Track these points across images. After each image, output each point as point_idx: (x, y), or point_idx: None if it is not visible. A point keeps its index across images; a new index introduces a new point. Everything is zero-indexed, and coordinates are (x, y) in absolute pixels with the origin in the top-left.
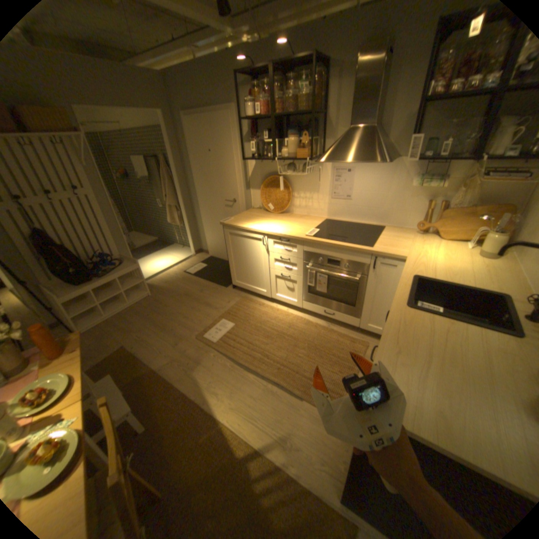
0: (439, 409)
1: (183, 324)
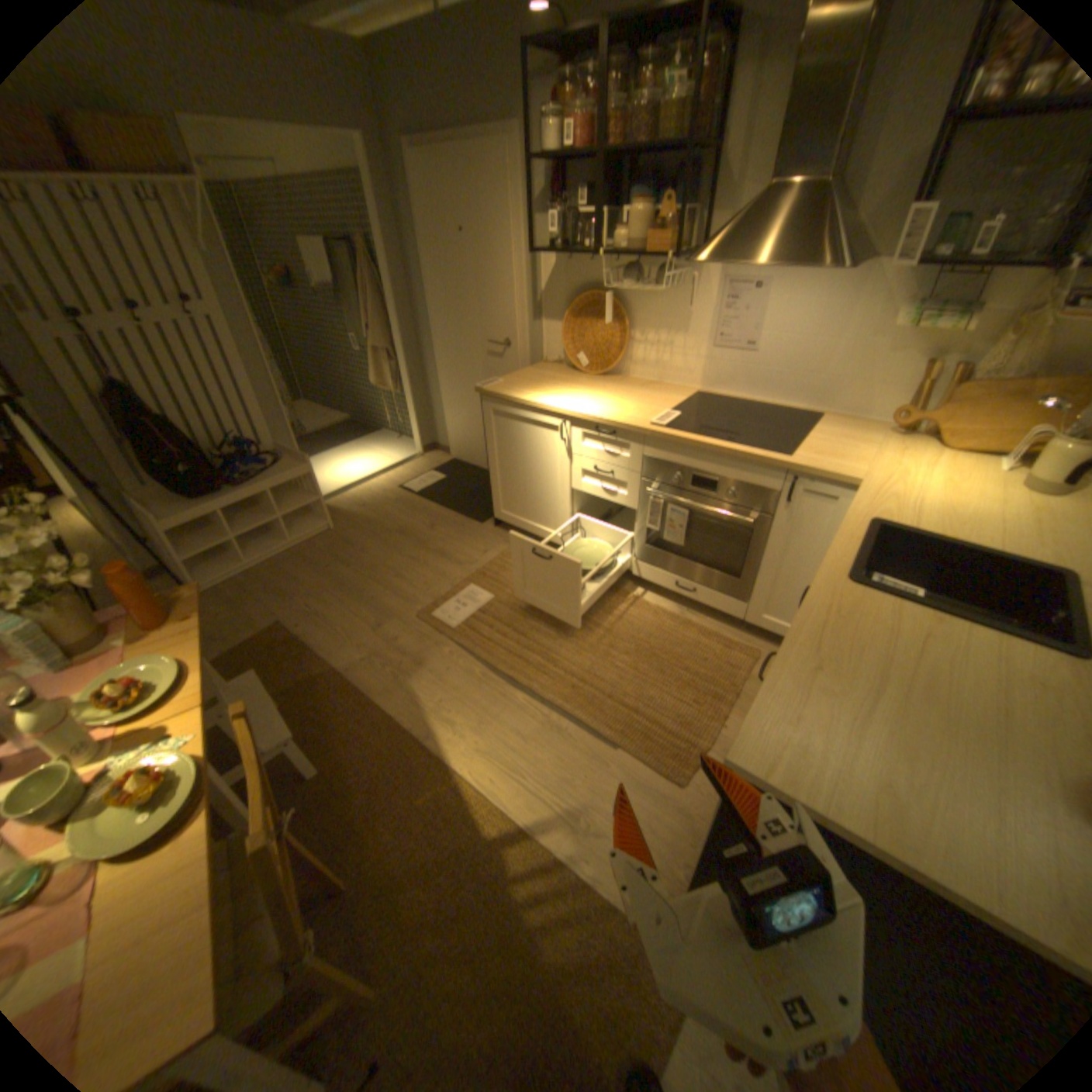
0: (888, 778)
1: (394, 589)
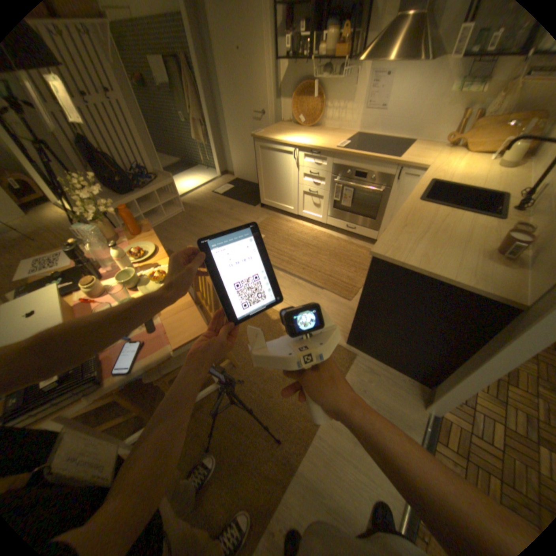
0: (425, 254)
1: None
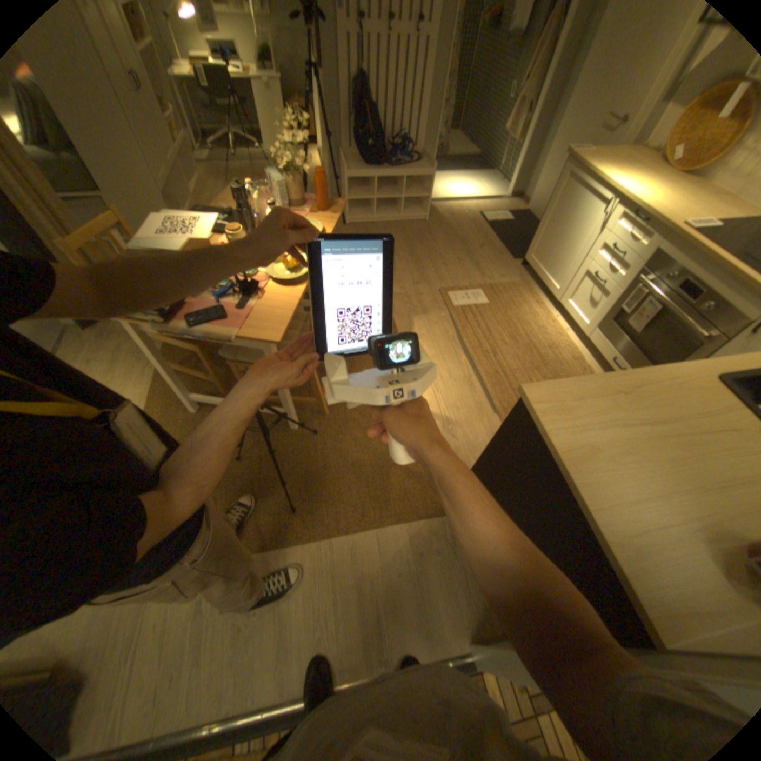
0: (599, 450)
1: (436, 270)
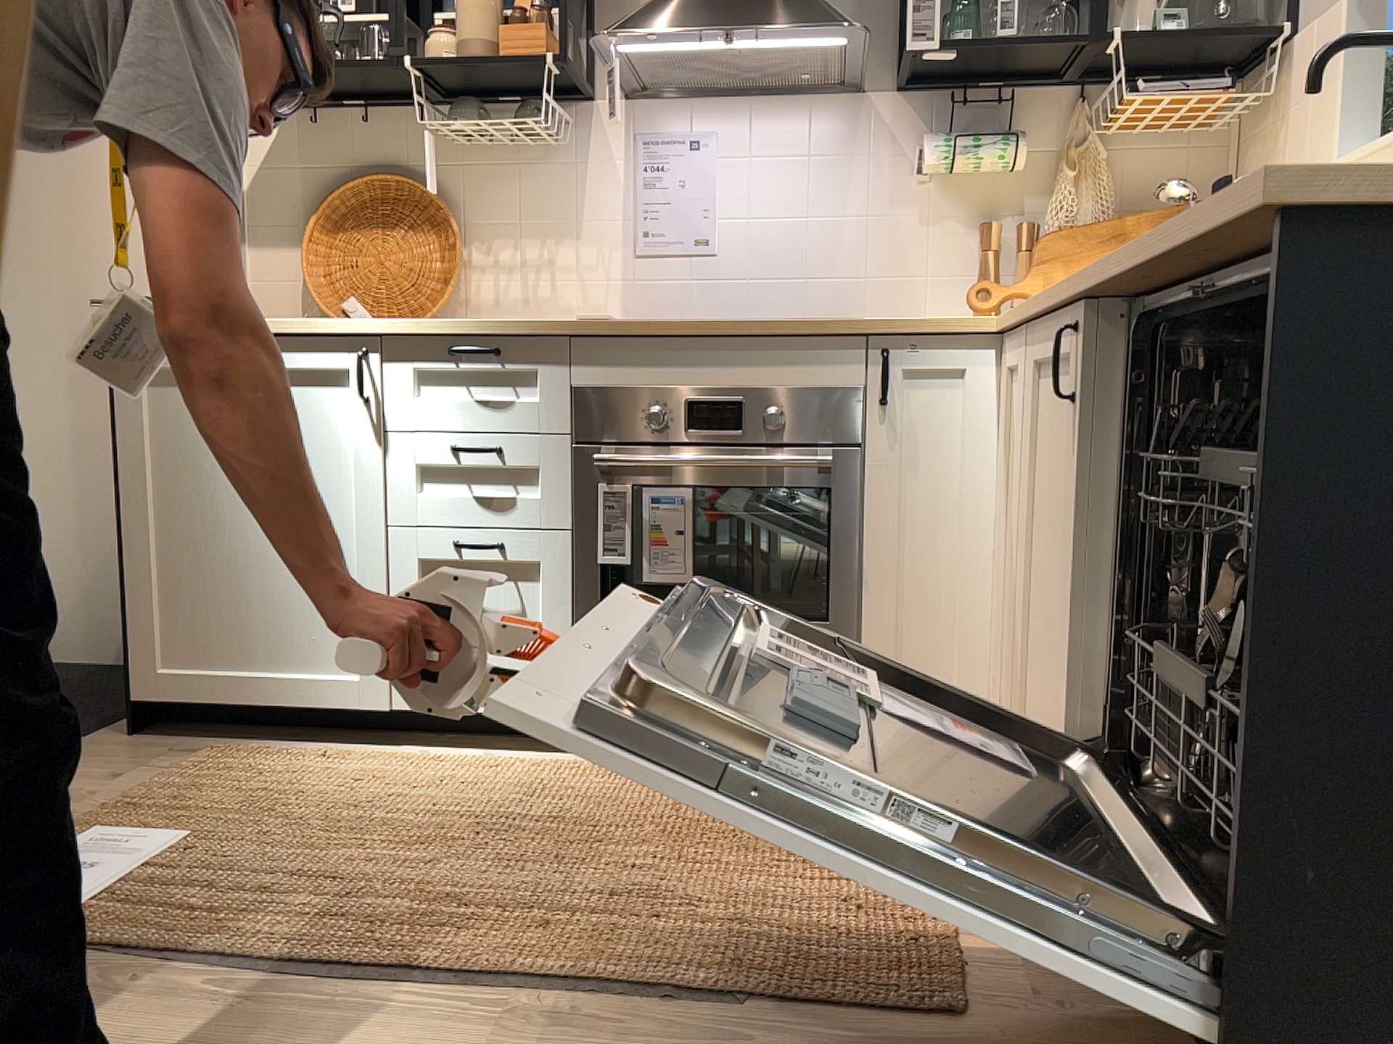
0: None
1: None
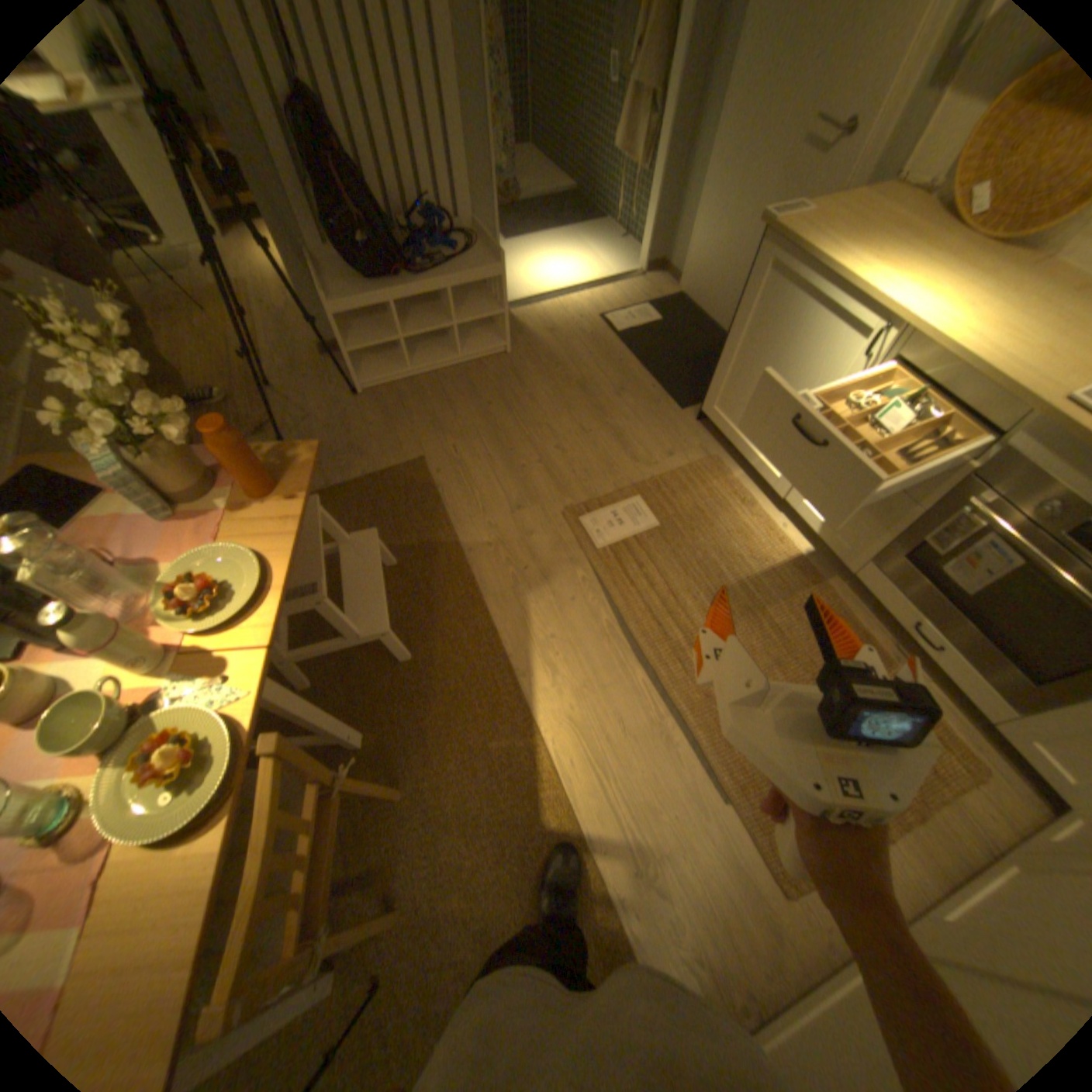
0: None
1: (549, 465)
